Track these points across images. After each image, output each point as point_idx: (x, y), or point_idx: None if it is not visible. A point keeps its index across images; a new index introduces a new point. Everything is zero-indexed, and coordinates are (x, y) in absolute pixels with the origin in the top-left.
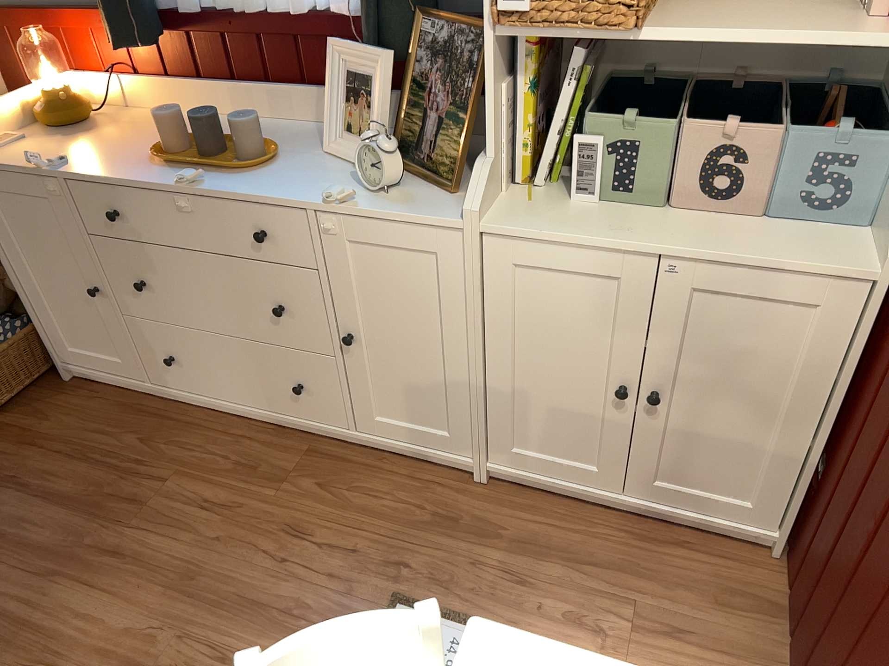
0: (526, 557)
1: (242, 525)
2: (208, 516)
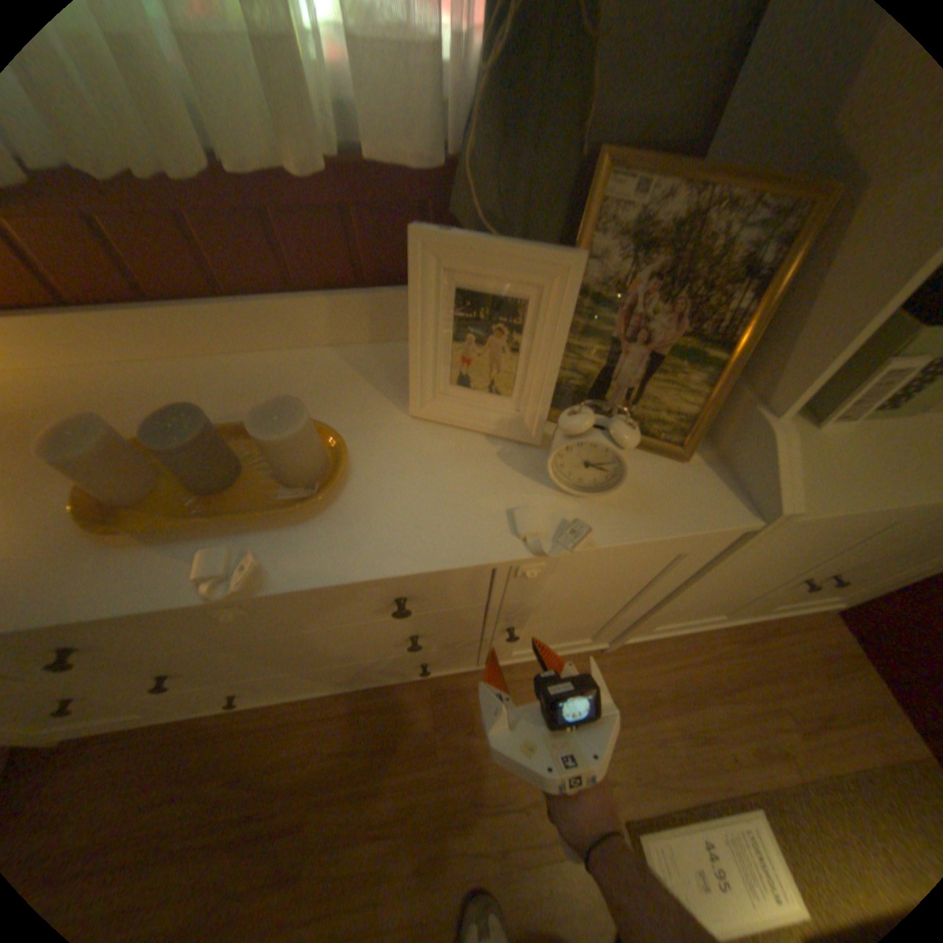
0: (696, 718)
1: (430, 845)
2: (384, 858)
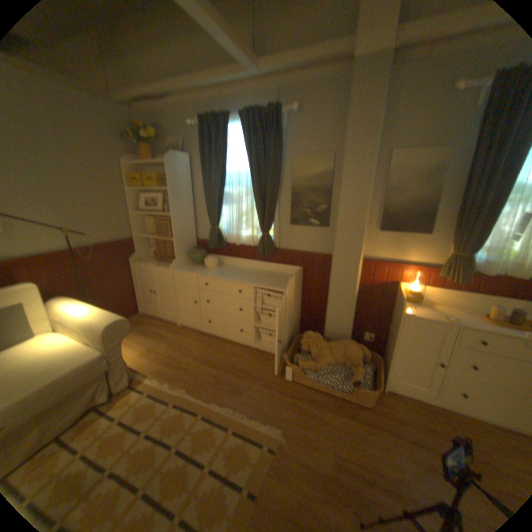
0: None
1: None
2: None
